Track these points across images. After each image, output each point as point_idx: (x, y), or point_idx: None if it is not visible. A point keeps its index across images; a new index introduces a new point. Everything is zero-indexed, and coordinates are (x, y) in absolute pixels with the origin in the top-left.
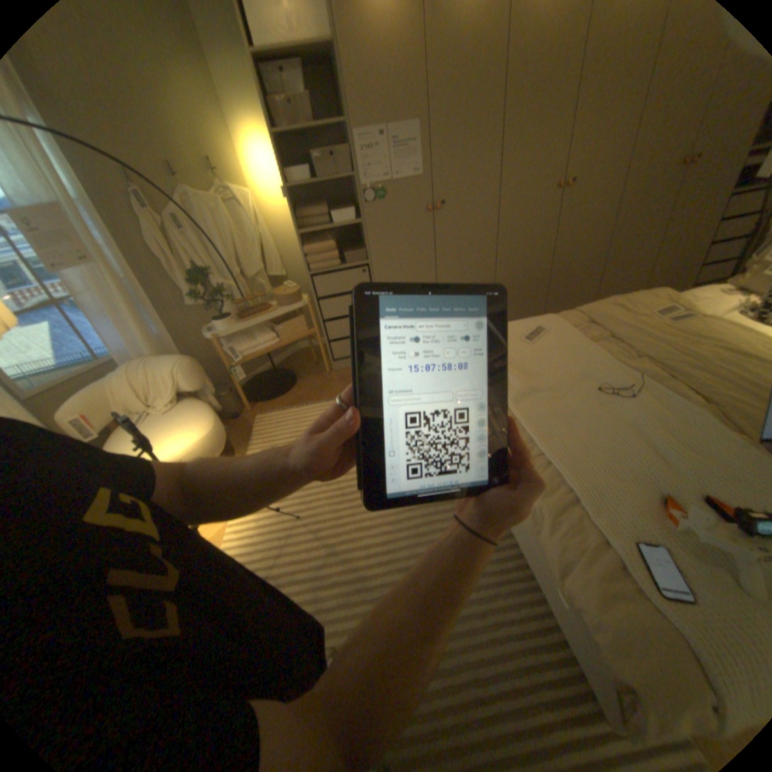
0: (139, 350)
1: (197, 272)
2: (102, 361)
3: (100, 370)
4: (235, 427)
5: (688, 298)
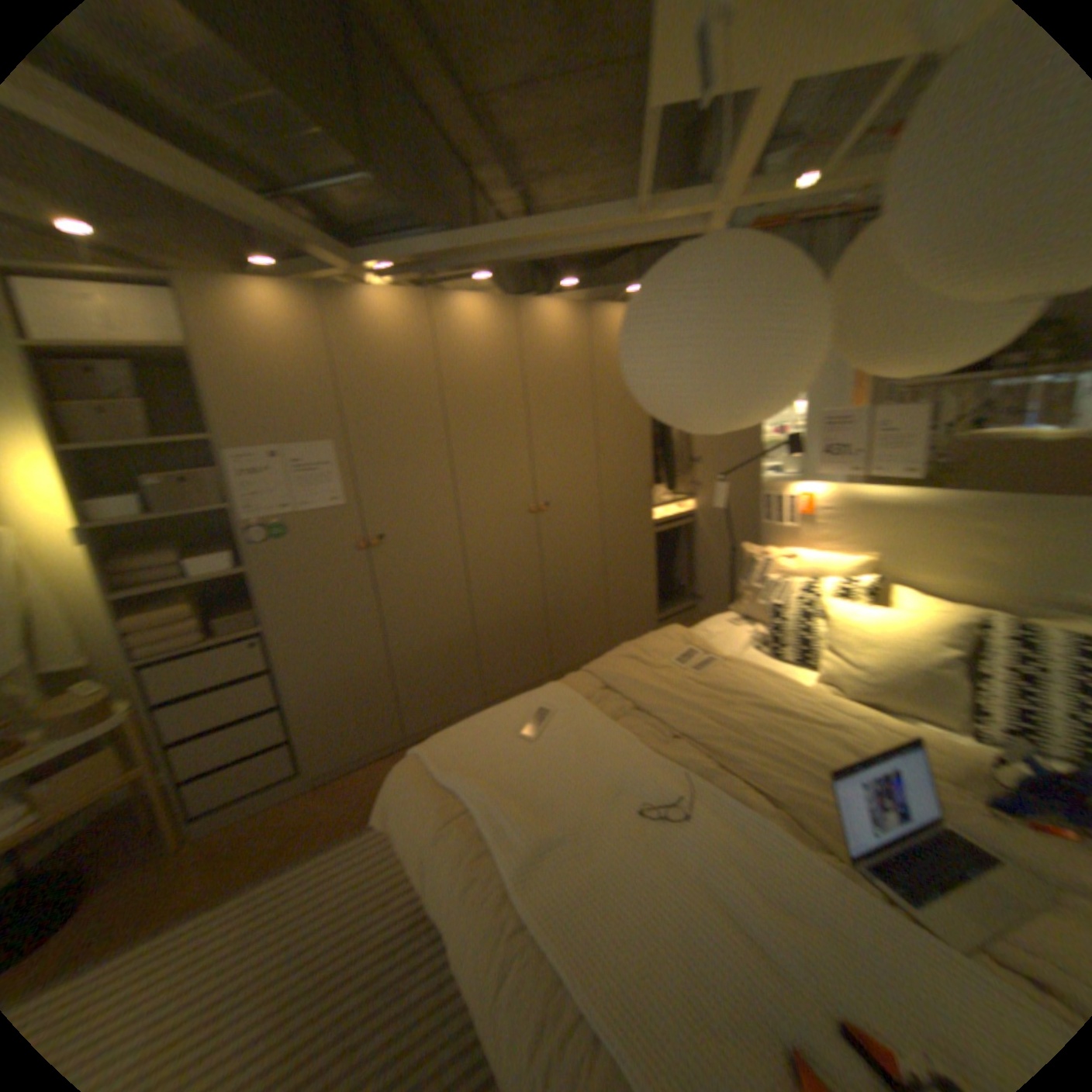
0: None
1: None
2: None
3: None
4: None
5: (704, 634)
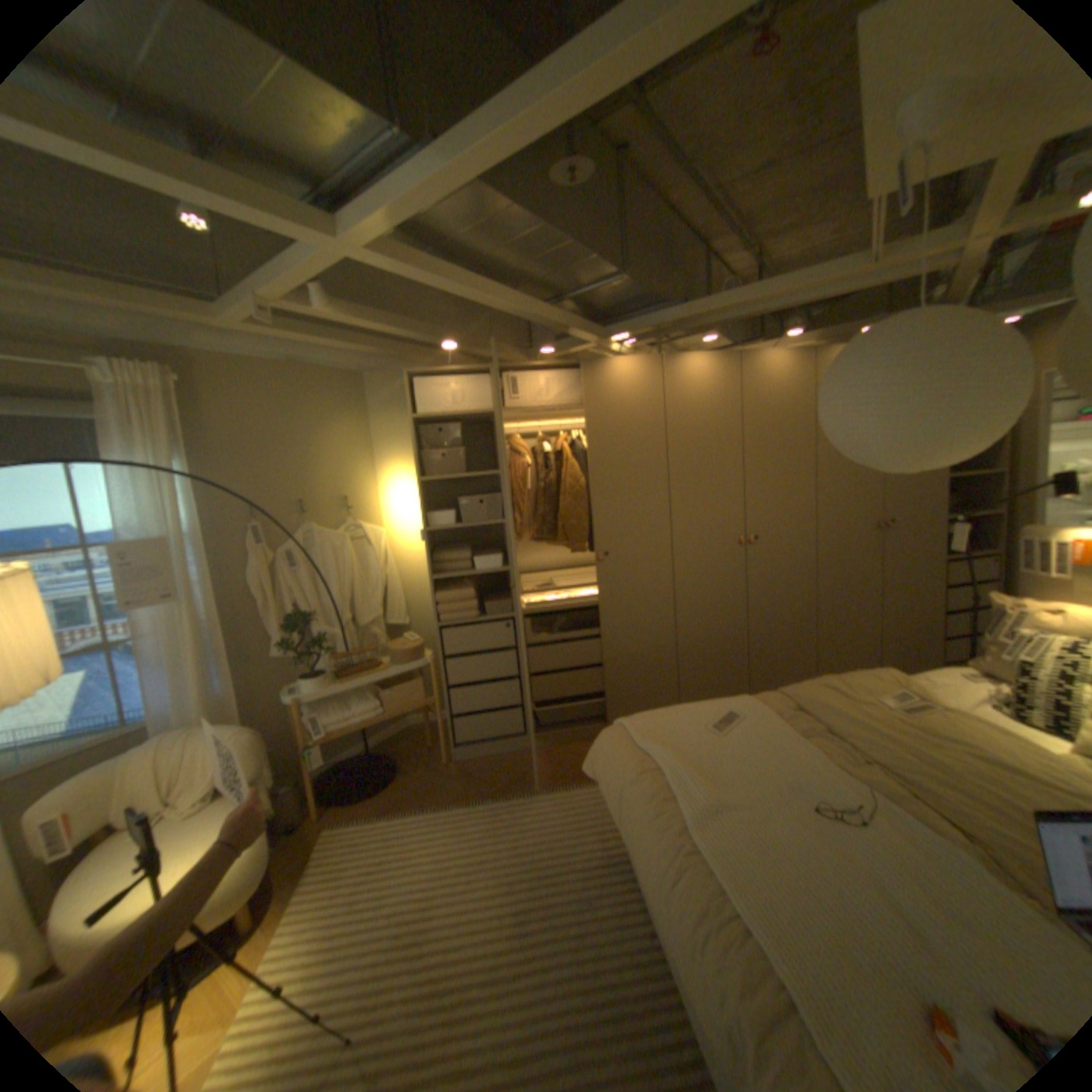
0: (189, 715)
1: (300, 617)
2: (132, 729)
3: (124, 742)
4: (286, 849)
5: (924, 683)
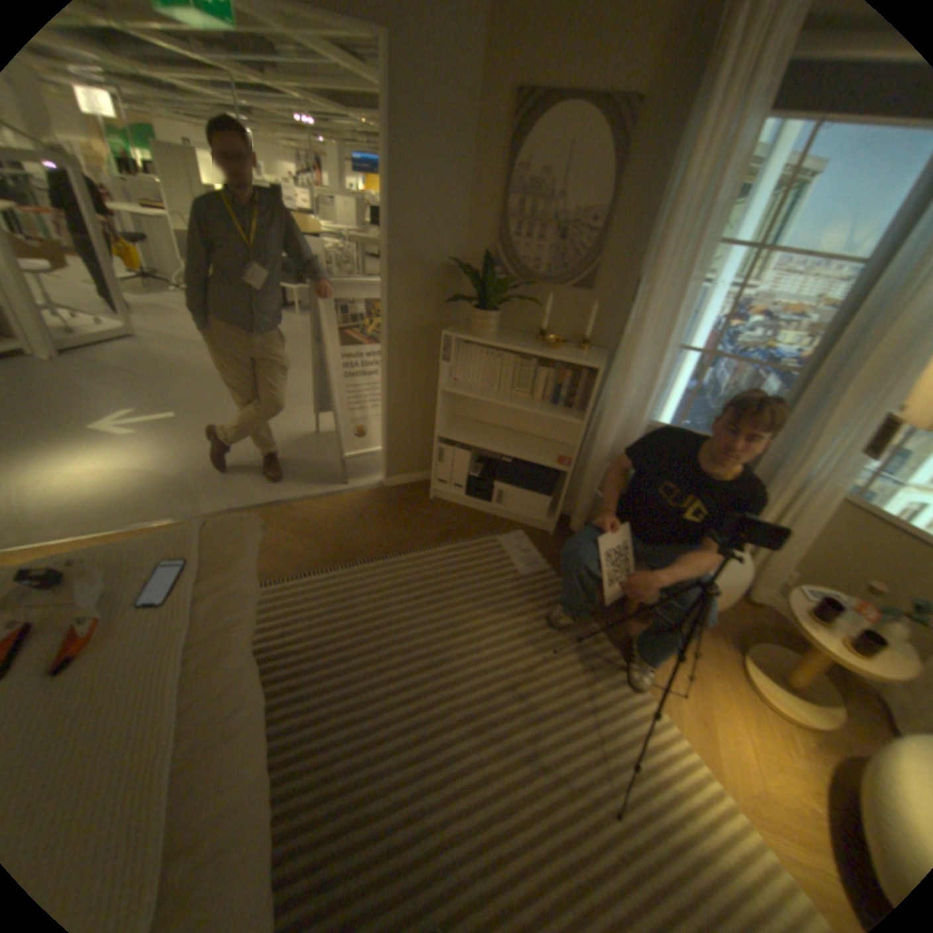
0: None
1: None
2: None
3: None
4: None
5: None
